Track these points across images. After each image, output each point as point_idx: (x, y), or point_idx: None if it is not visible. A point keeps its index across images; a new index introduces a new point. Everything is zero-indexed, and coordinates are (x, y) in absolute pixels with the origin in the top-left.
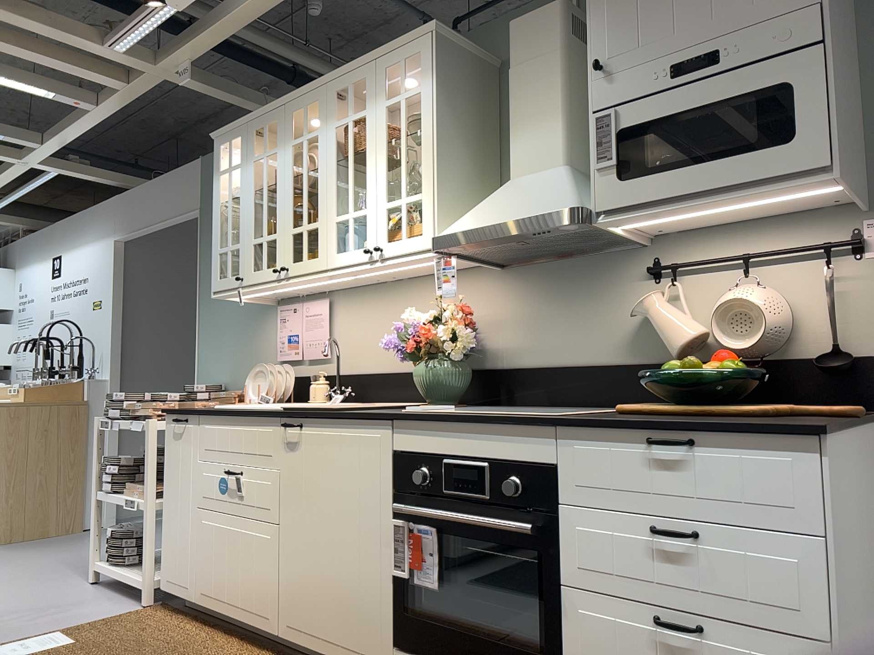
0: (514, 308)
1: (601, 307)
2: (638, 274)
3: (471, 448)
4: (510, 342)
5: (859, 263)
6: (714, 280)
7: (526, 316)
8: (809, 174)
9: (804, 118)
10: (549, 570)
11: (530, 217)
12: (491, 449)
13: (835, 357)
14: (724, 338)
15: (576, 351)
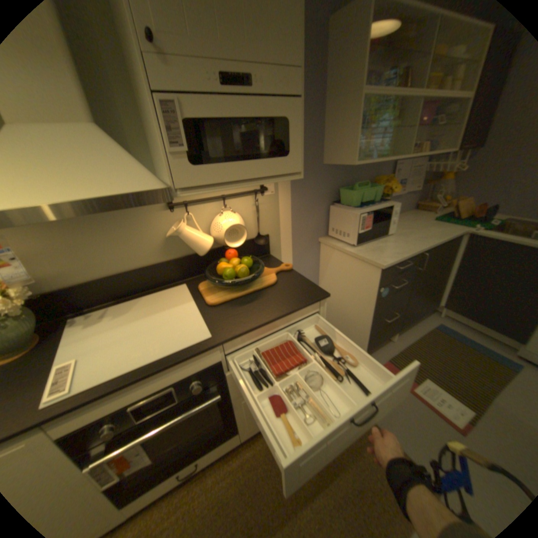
0: (45, 243)
1: (135, 231)
2: (158, 207)
3: (152, 387)
4: (52, 269)
5: (263, 197)
6: (205, 208)
7: (61, 247)
8: (291, 174)
9: (293, 143)
10: (222, 400)
11: (117, 195)
12: (170, 378)
13: (259, 238)
14: (223, 241)
15: (123, 262)
